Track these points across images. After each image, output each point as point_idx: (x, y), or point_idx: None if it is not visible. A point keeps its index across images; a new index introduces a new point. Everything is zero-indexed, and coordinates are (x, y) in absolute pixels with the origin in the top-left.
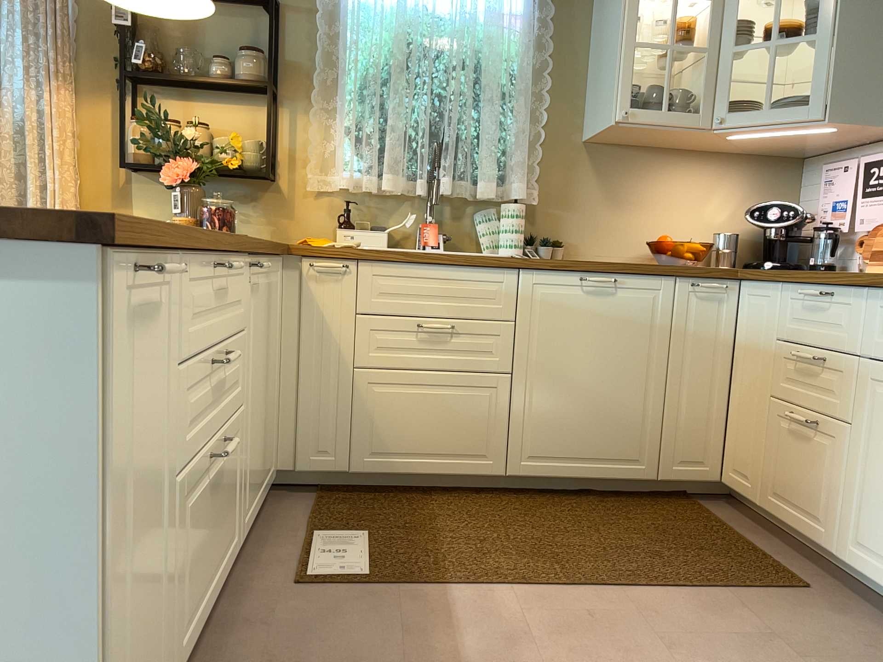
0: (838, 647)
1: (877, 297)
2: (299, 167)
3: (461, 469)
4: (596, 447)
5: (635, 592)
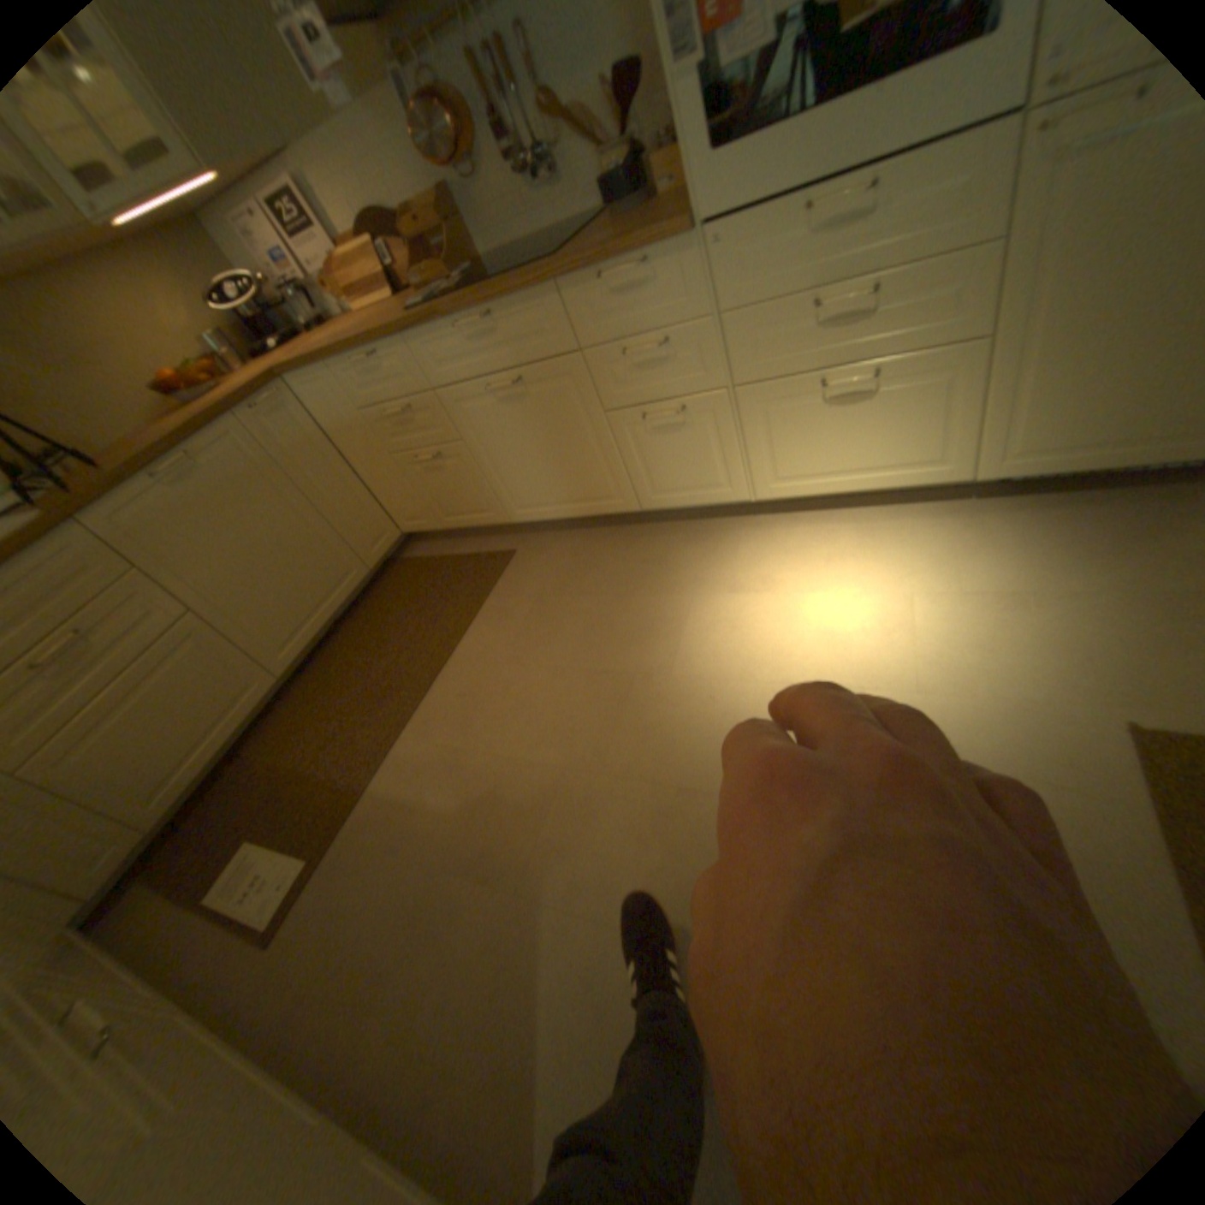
0: (561, 568)
1: (411, 336)
2: None
3: (239, 713)
4: (313, 592)
5: (456, 651)
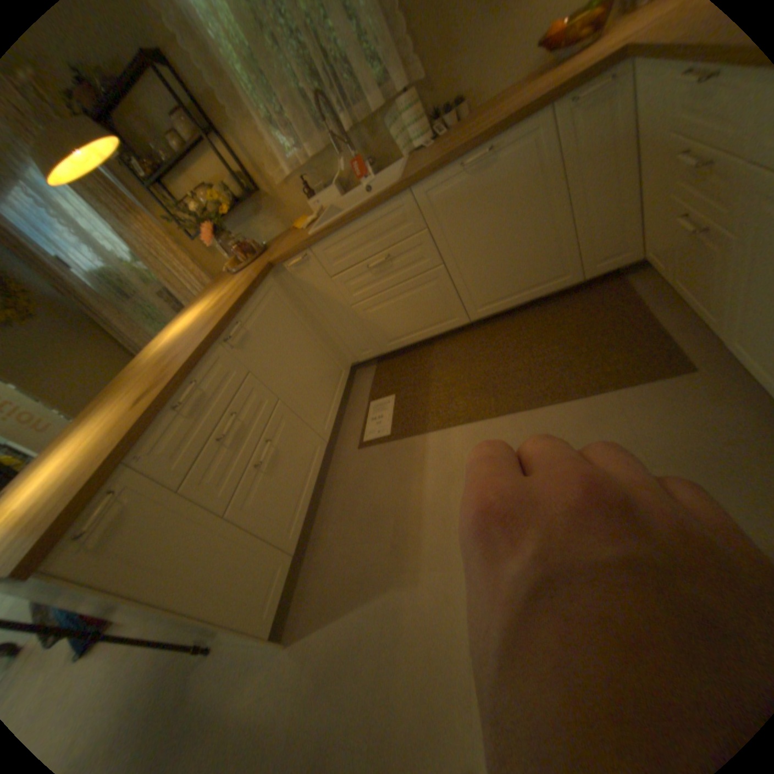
0: (695, 439)
1: None
2: (263, 172)
3: (441, 328)
4: (525, 280)
5: (541, 409)
